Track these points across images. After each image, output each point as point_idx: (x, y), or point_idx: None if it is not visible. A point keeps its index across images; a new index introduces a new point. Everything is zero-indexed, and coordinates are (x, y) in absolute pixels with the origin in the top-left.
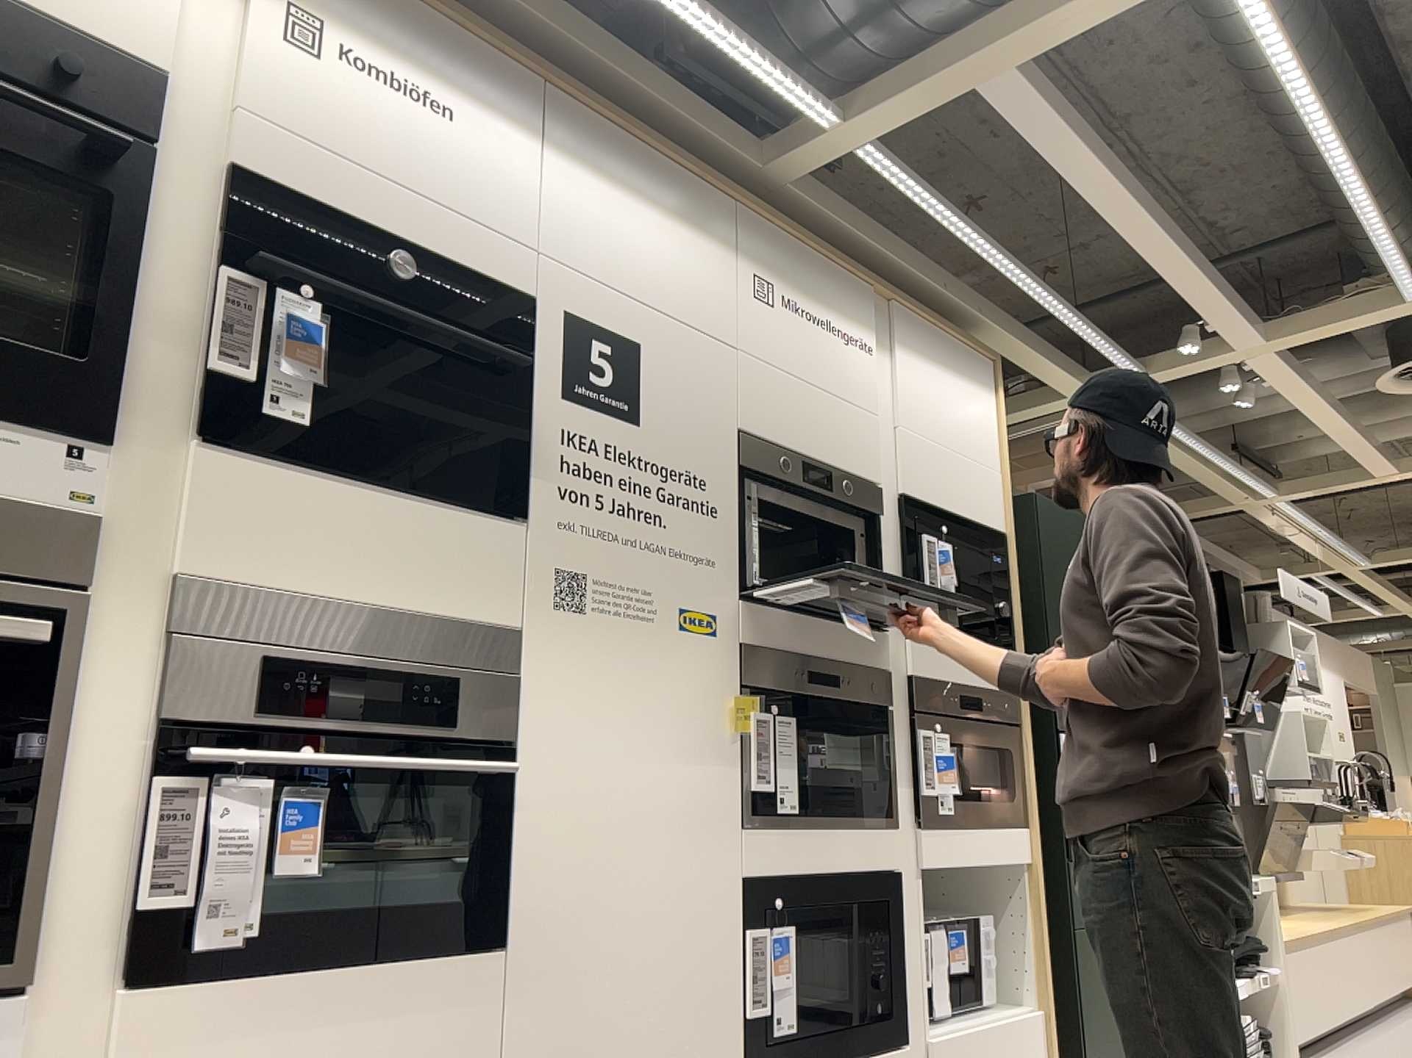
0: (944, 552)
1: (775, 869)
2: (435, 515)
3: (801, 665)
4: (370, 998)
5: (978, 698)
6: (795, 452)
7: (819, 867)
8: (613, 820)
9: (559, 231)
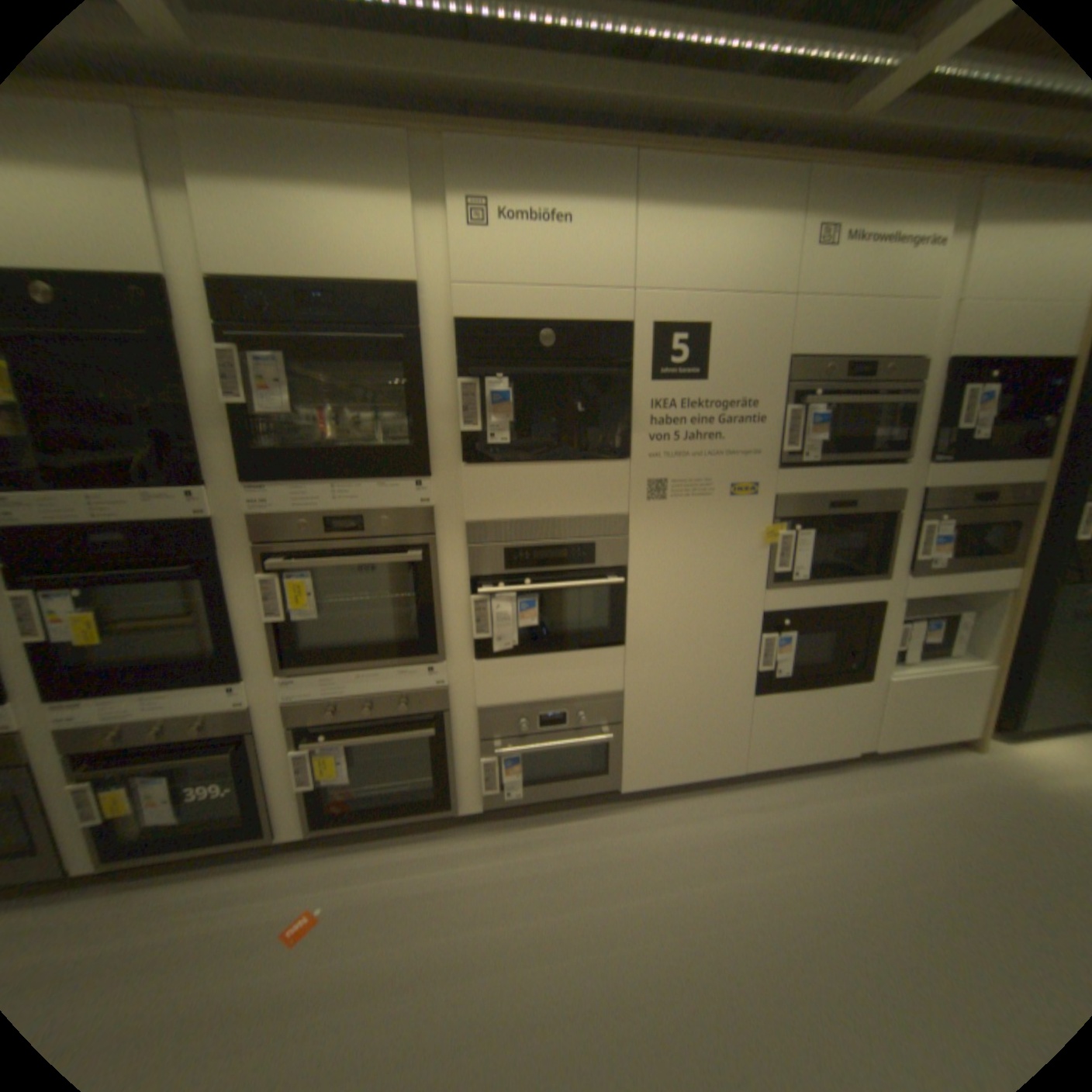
0: (988, 394)
1: (786, 607)
2: (577, 469)
3: (823, 499)
4: (565, 663)
5: (997, 492)
6: (843, 356)
7: (820, 604)
8: (681, 593)
9: (650, 267)
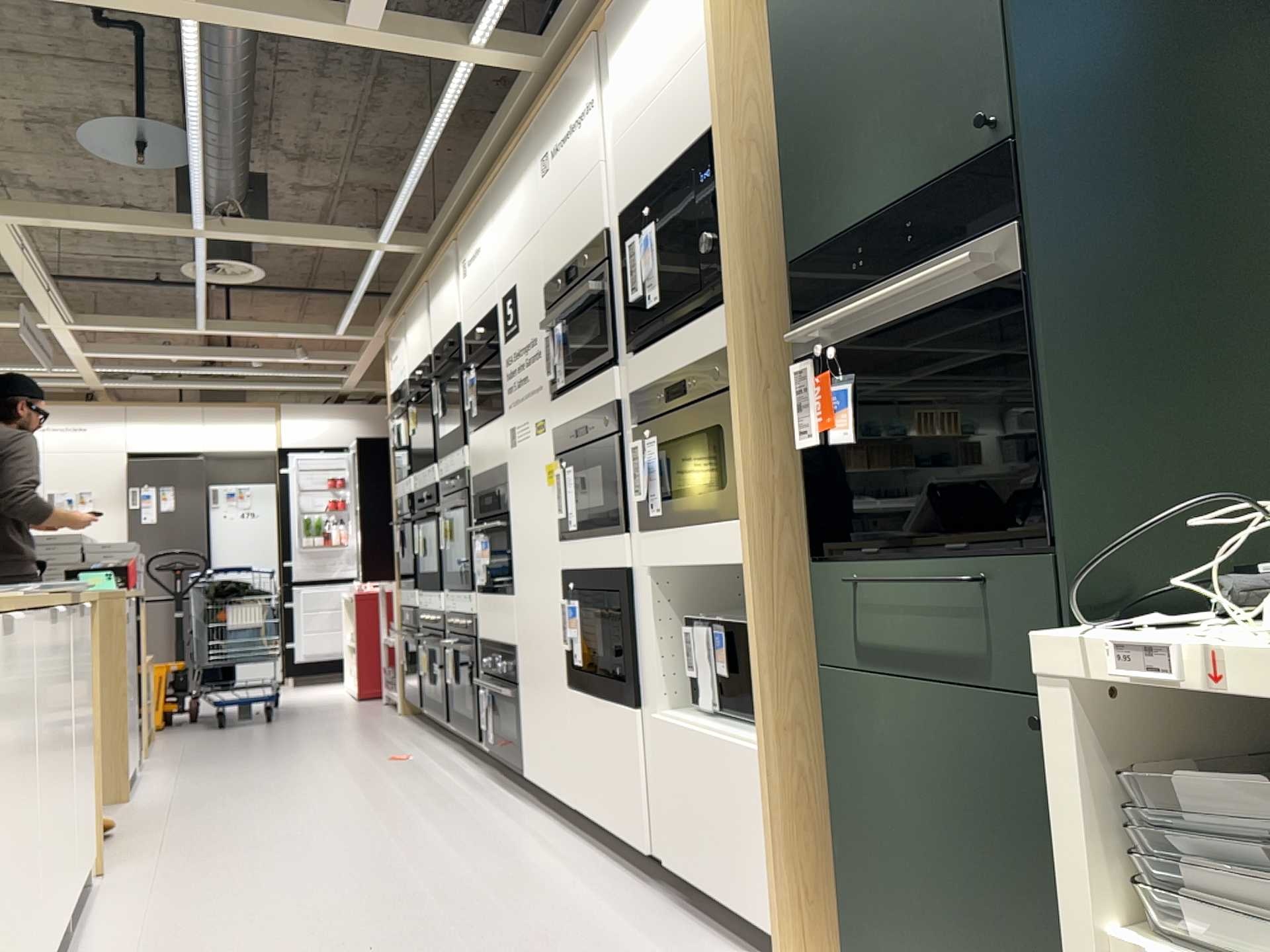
0: (647, 240)
1: (571, 566)
2: (490, 427)
3: (571, 427)
4: (497, 606)
5: (688, 379)
6: (567, 266)
7: (588, 566)
8: (527, 542)
9: (497, 259)
